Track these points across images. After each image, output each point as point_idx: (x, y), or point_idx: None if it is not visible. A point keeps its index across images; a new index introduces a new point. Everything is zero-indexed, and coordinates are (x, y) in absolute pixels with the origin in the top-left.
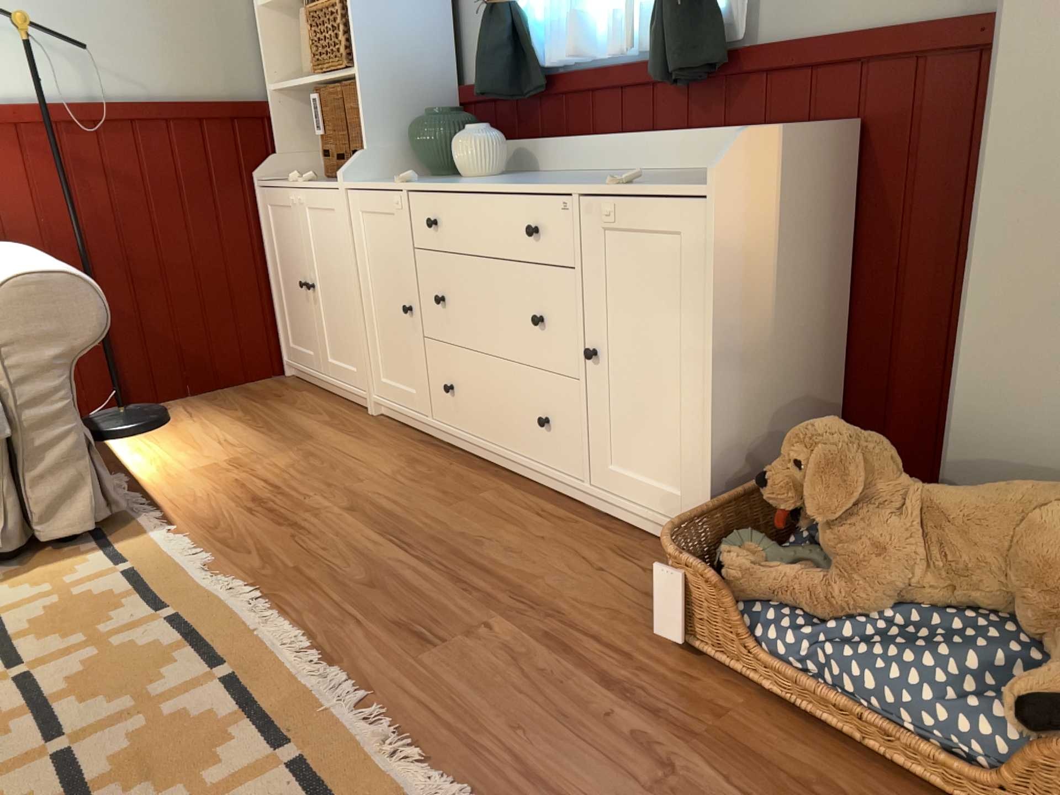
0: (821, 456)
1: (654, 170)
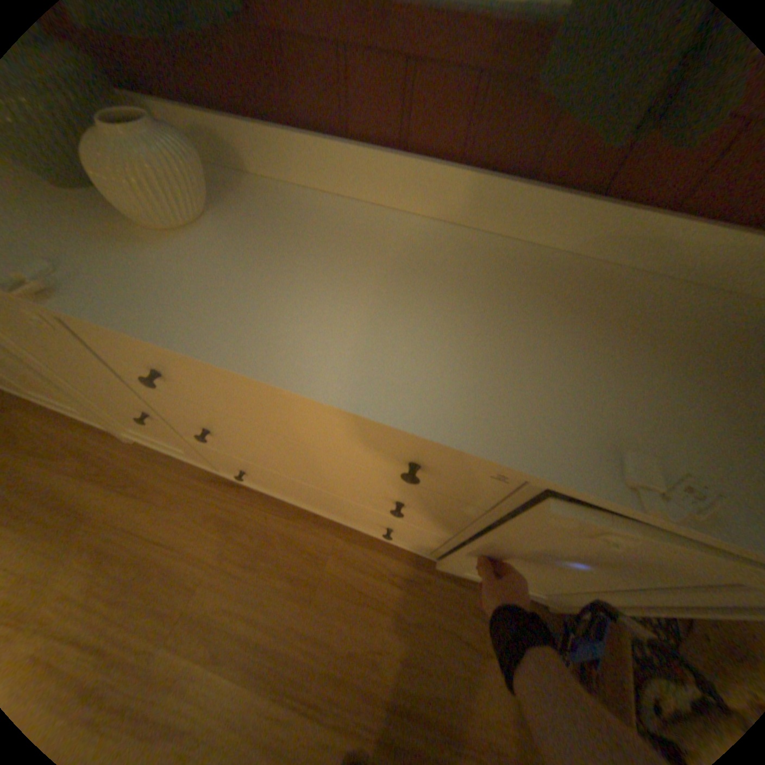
0: None
1: (476, 229)
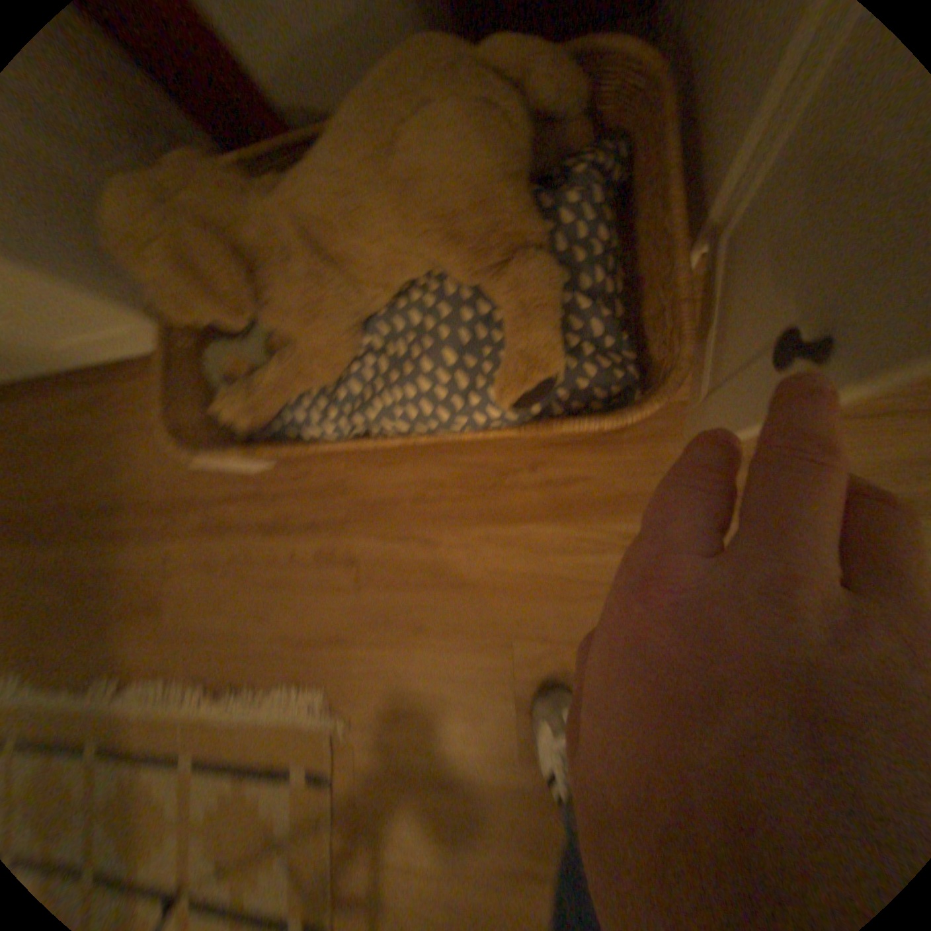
0: (170, 237)
1: None
